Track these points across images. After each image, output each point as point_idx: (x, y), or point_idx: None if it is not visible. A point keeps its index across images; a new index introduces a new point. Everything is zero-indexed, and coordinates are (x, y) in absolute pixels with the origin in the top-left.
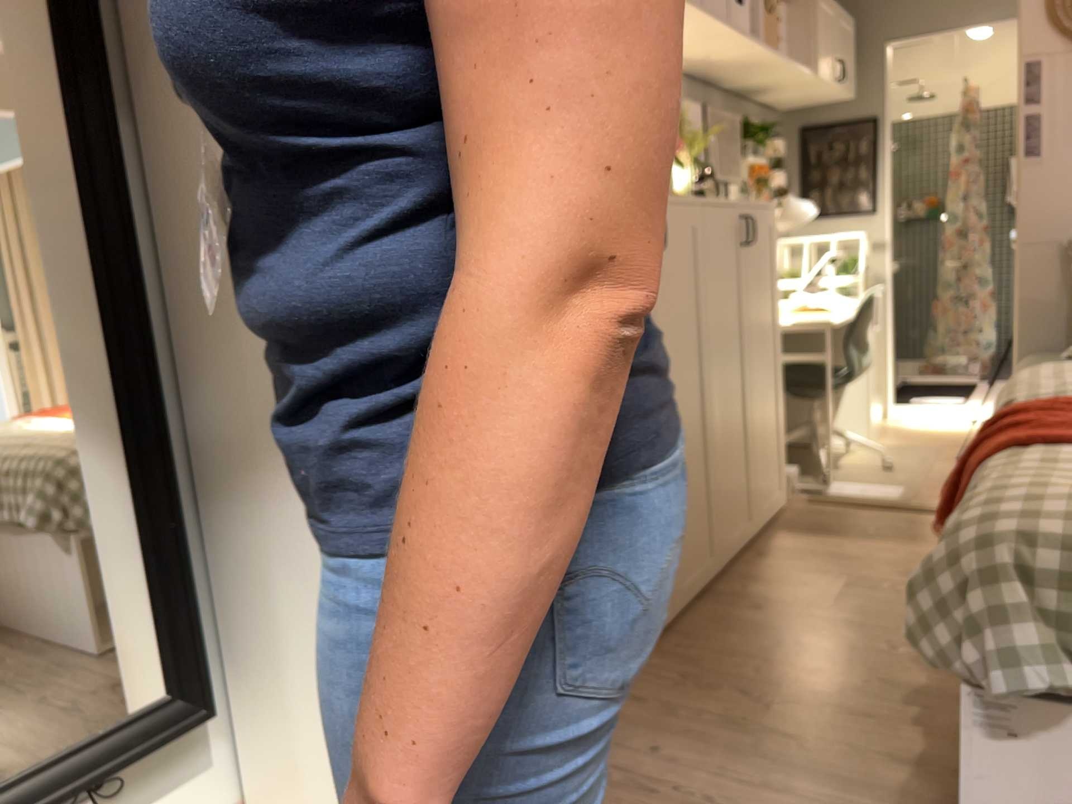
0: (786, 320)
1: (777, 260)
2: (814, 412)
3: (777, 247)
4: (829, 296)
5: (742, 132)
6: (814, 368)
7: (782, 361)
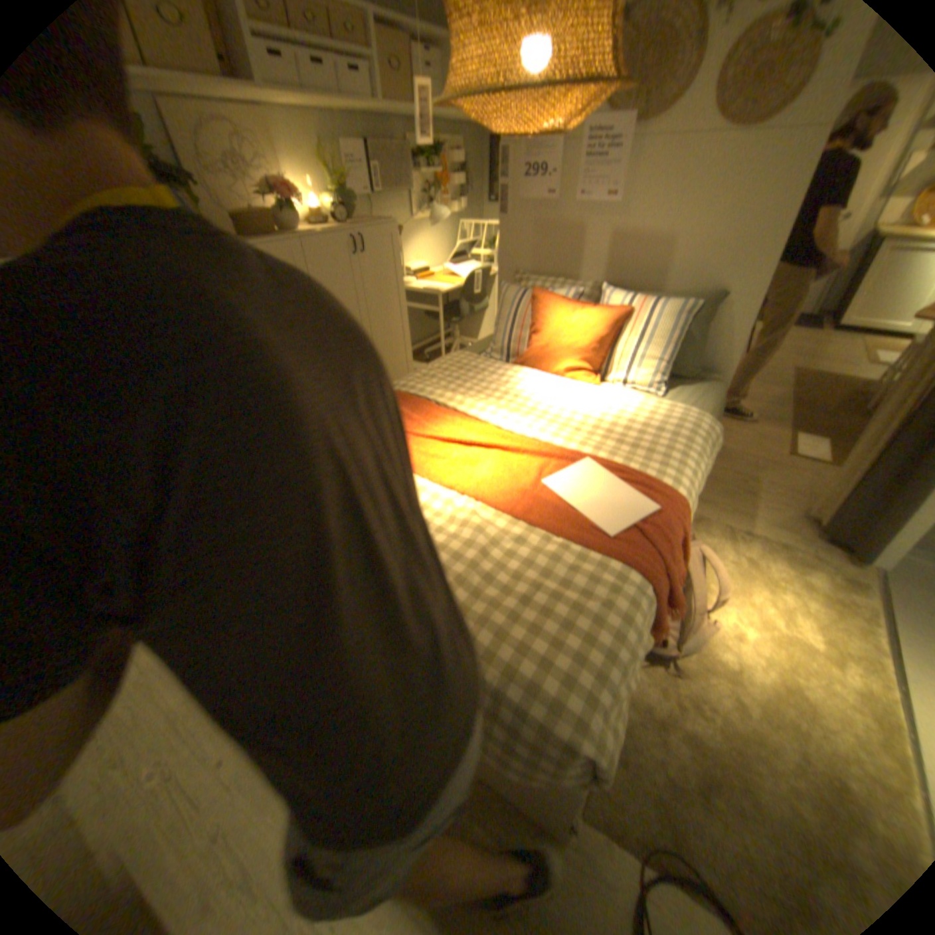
0: (425, 284)
1: (399, 254)
2: (455, 331)
3: (398, 246)
4: (469, 264)
5: (424, 146)
6: (459, 306)
7: (406, 313)
